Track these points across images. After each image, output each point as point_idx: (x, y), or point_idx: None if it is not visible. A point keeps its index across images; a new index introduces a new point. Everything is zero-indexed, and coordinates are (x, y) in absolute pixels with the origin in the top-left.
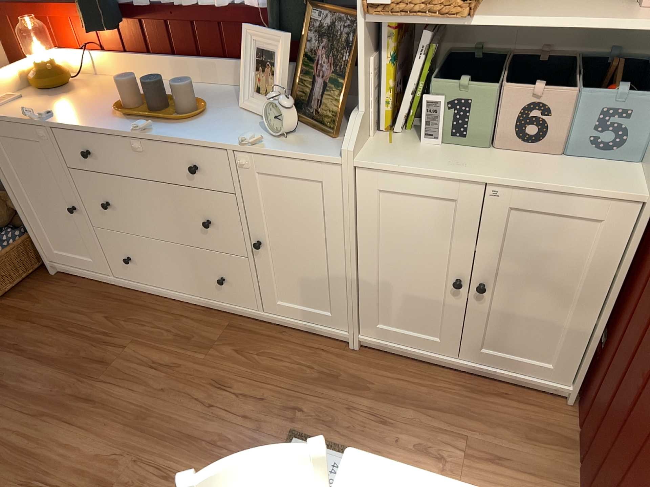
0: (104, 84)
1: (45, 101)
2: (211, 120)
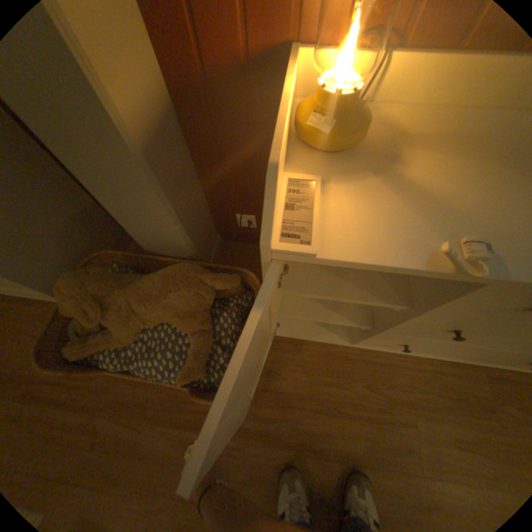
0: (421, 125)
1: (387, 190)
2: None
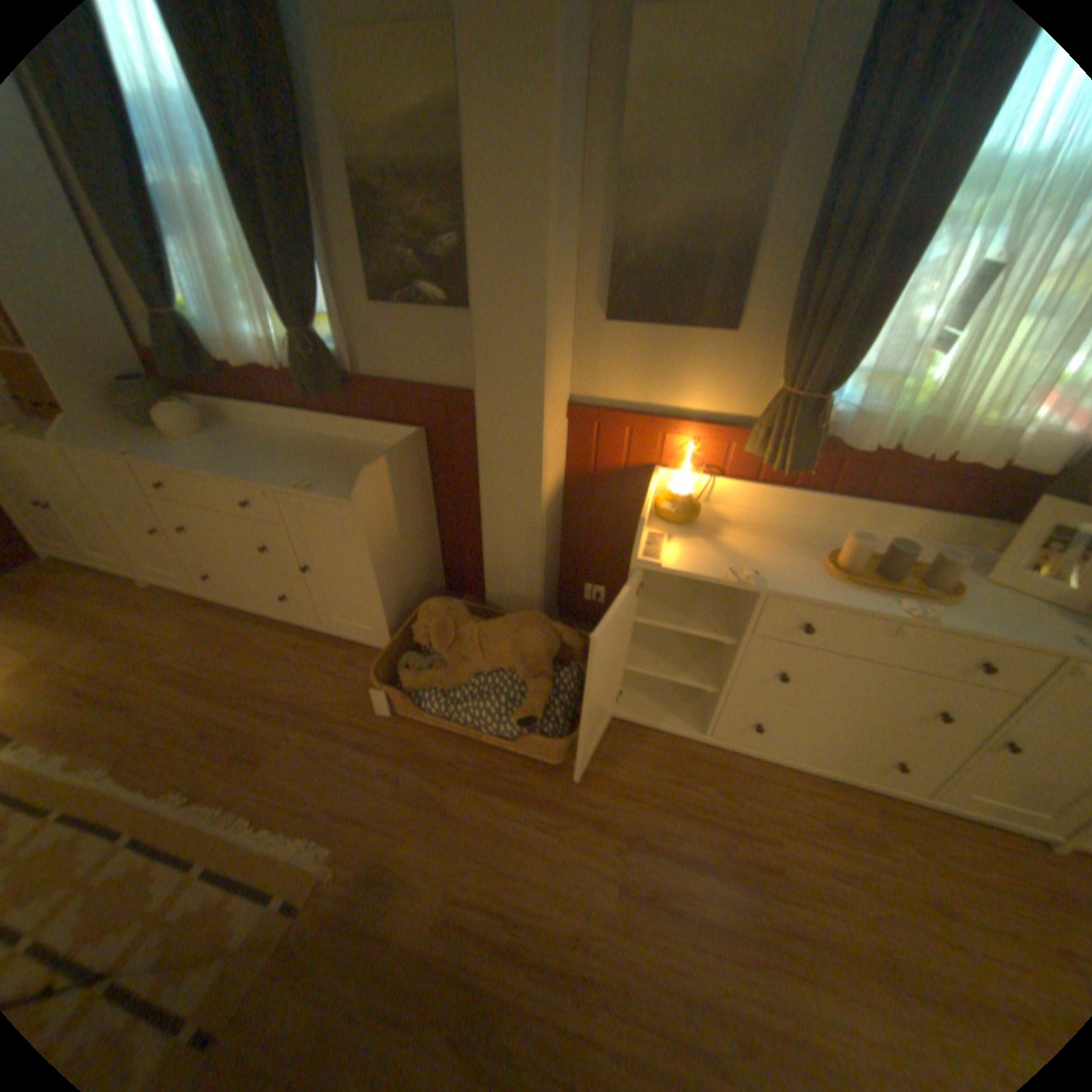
0: (737, 518)
1: (706, 546)
2: (983, 604)
